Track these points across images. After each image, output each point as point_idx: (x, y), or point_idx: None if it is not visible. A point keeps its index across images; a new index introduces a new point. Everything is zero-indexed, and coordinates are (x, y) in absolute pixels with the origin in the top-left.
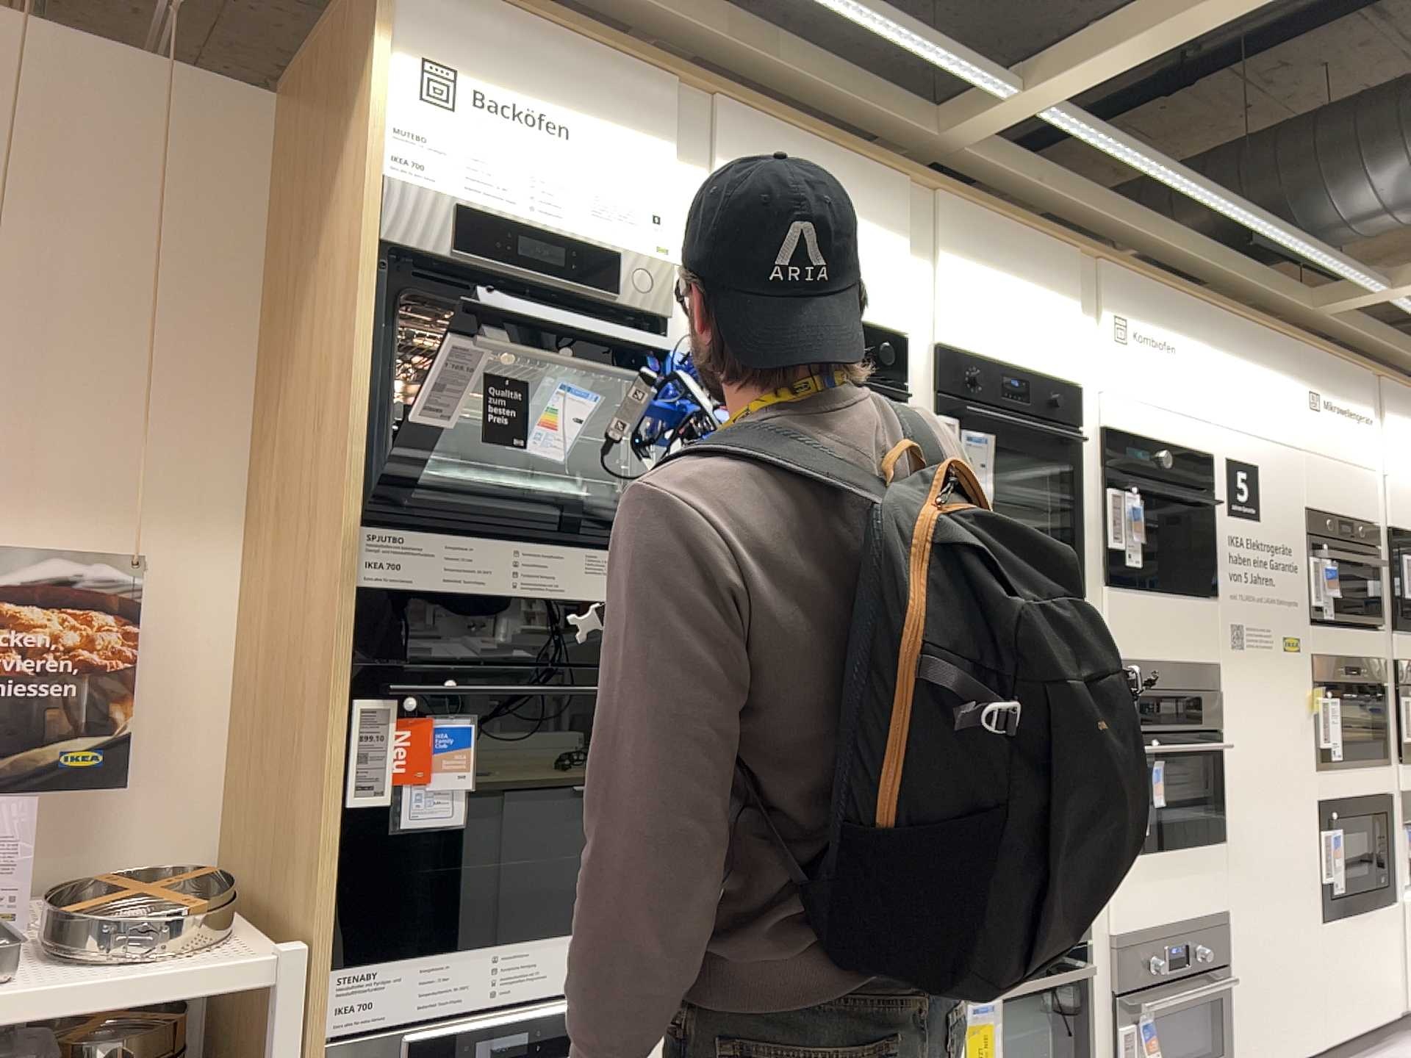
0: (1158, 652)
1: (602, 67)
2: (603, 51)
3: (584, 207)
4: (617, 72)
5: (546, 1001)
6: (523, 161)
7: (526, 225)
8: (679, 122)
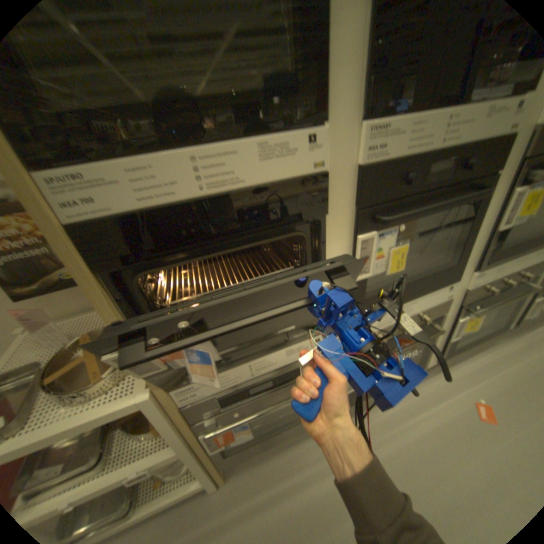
0: None
1: None
2: None
3: None
4: None
5: (278, 370)
6: None
7: None
8: None
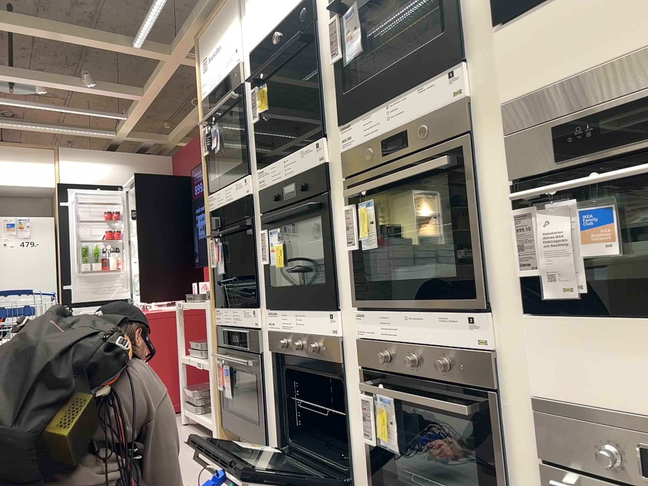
0: (597, 55)
1: (222, 14)
2: (222, 9)
3: (224, 68)
4: (224, 12)
5: (240, 328)
6: (215, 69)
7: (215, 88)
8: (238, 6)
